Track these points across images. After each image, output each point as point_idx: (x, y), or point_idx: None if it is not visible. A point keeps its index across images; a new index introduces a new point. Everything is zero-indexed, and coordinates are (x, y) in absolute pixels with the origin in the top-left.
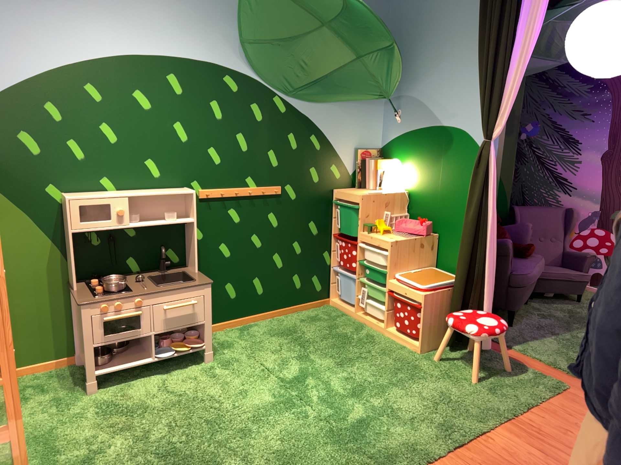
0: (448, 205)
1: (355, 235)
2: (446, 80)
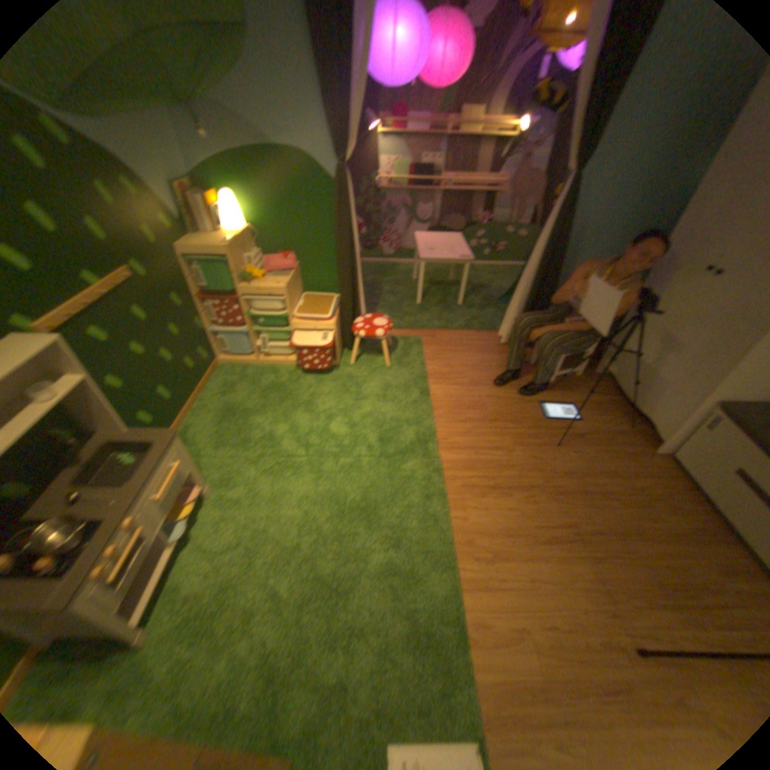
0: (301, 233)
1: (231, 290)
2: (263, 82)
